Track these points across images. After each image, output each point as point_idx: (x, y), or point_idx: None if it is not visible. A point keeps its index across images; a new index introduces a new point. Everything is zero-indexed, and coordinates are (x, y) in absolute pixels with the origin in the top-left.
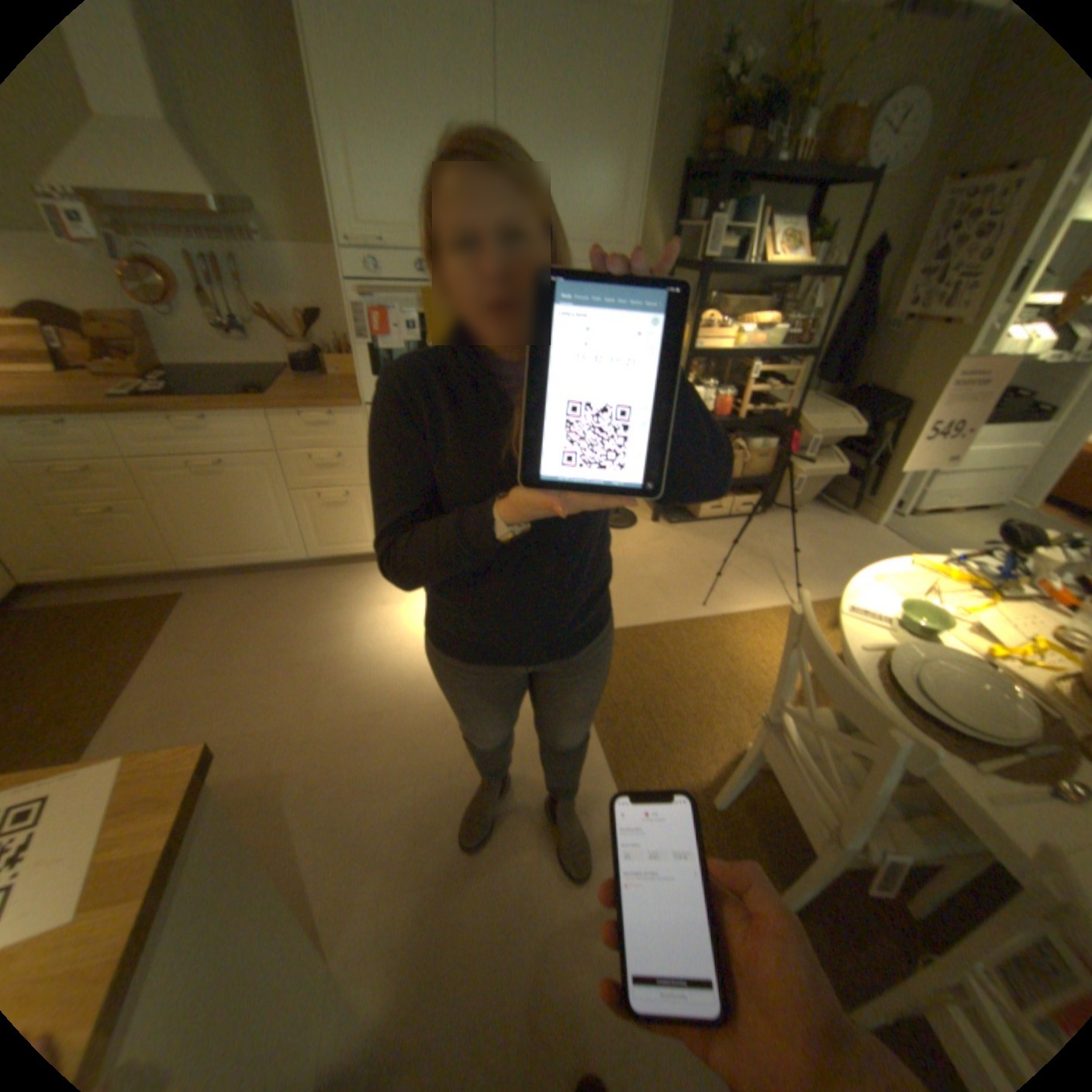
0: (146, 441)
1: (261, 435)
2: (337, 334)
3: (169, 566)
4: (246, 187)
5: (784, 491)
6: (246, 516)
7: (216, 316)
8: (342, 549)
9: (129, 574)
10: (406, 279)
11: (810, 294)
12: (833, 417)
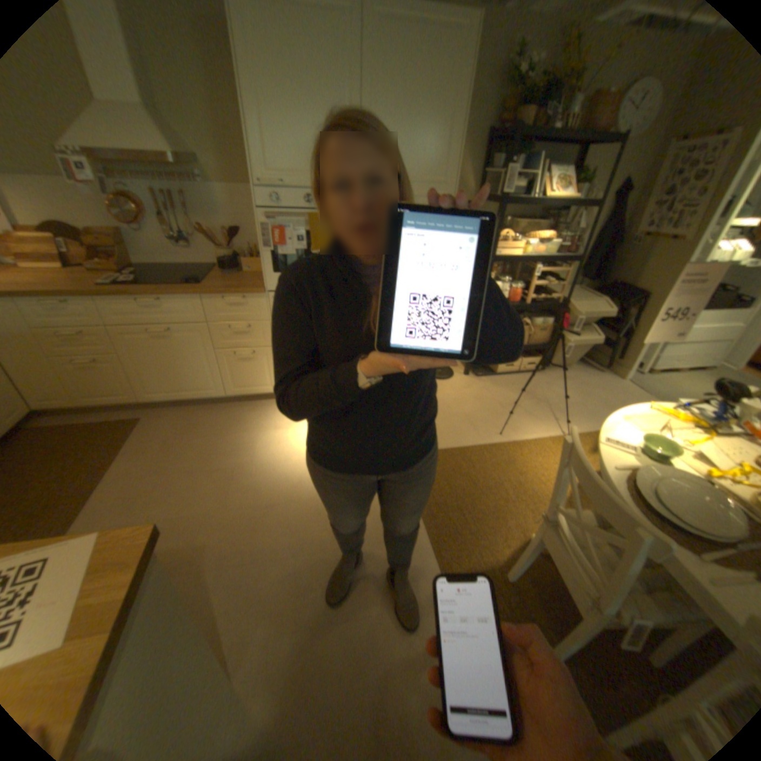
0: (120, 315)
1: (197, 312)
2: (250, 244)
3: (132, 400)
4: (192, 146)
5: (558, 354)
6: (185, 367)
7: (169, 231)
8: (249, 390)
9: (105, 405)
10: (297, 207)
11: (576, 218)
12: (593, 303)
